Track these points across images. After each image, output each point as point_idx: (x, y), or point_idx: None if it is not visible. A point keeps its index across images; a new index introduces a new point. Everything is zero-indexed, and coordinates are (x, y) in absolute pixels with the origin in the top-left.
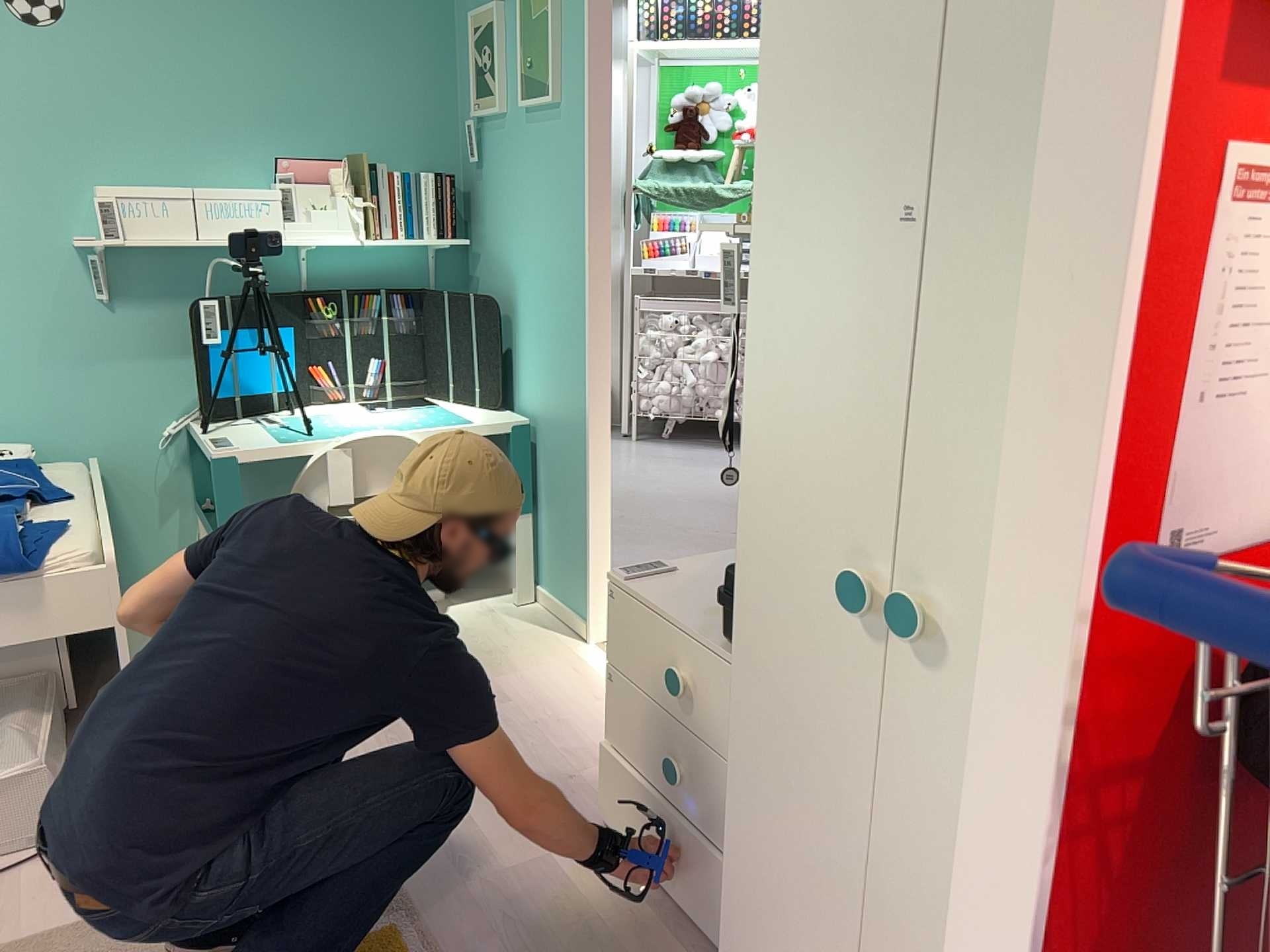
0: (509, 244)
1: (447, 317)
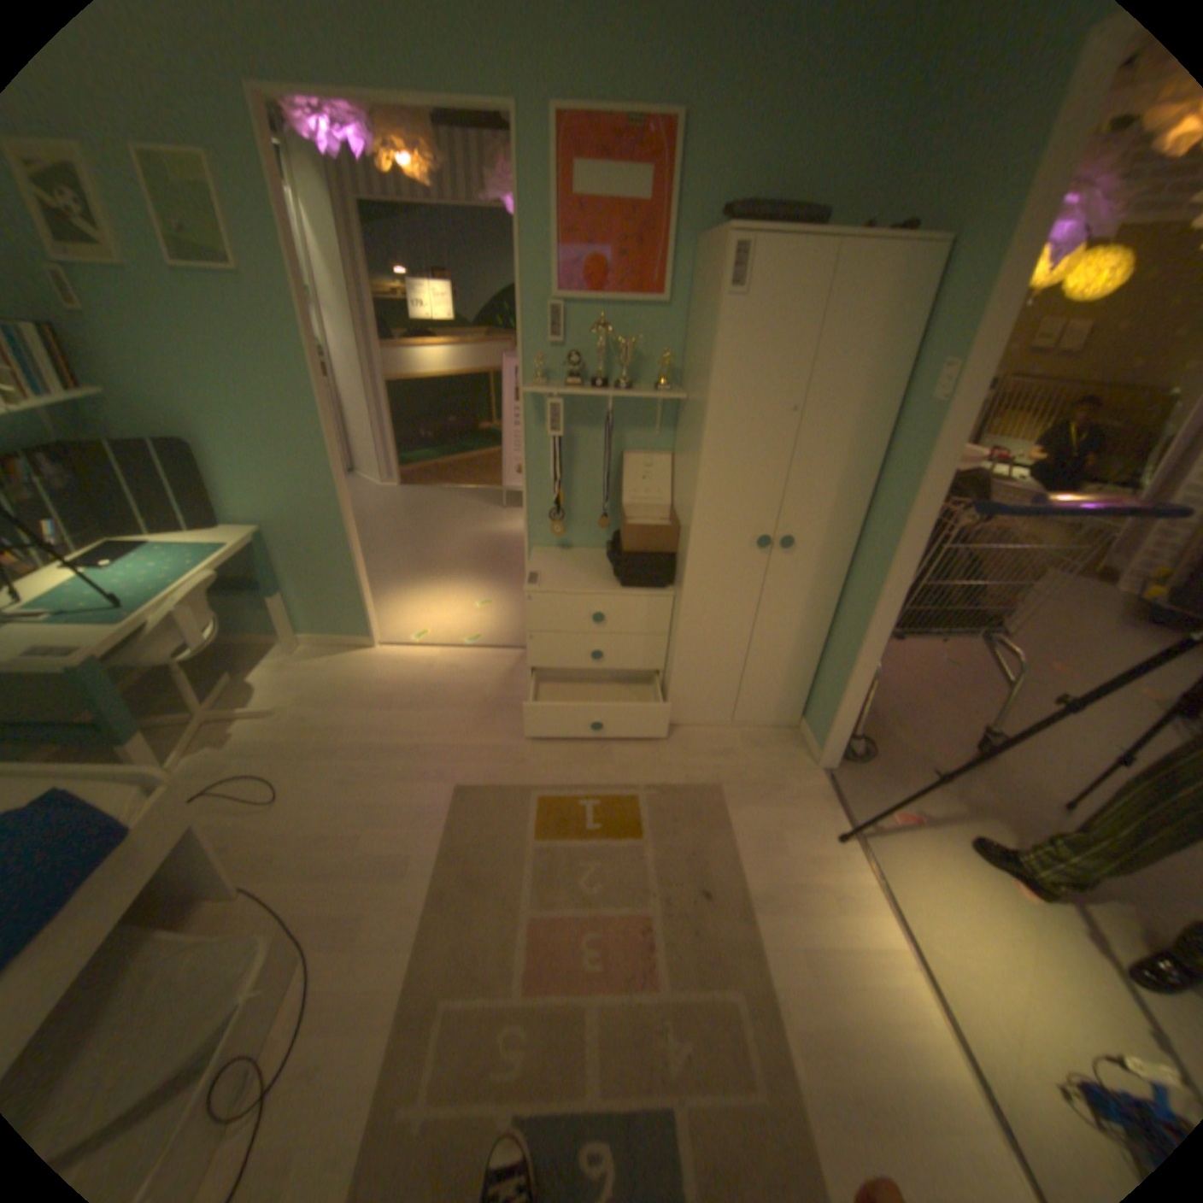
0: (167, 390)
1: (113, 464)
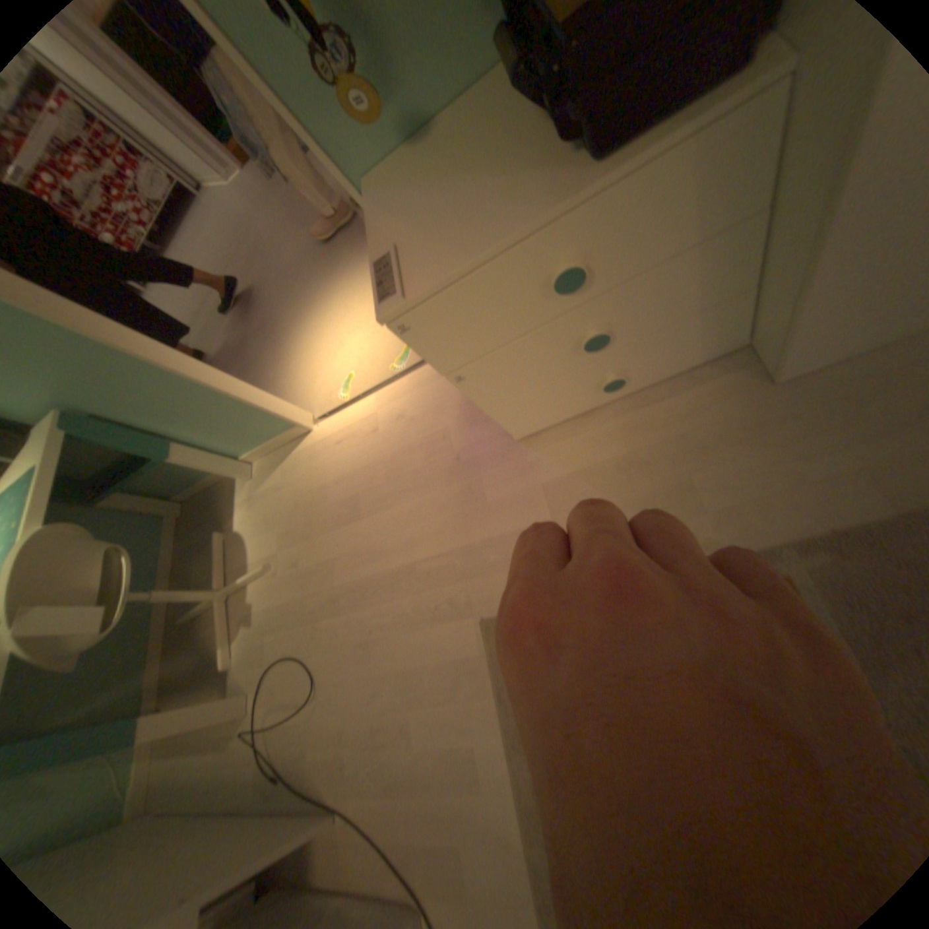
0: None
1: None
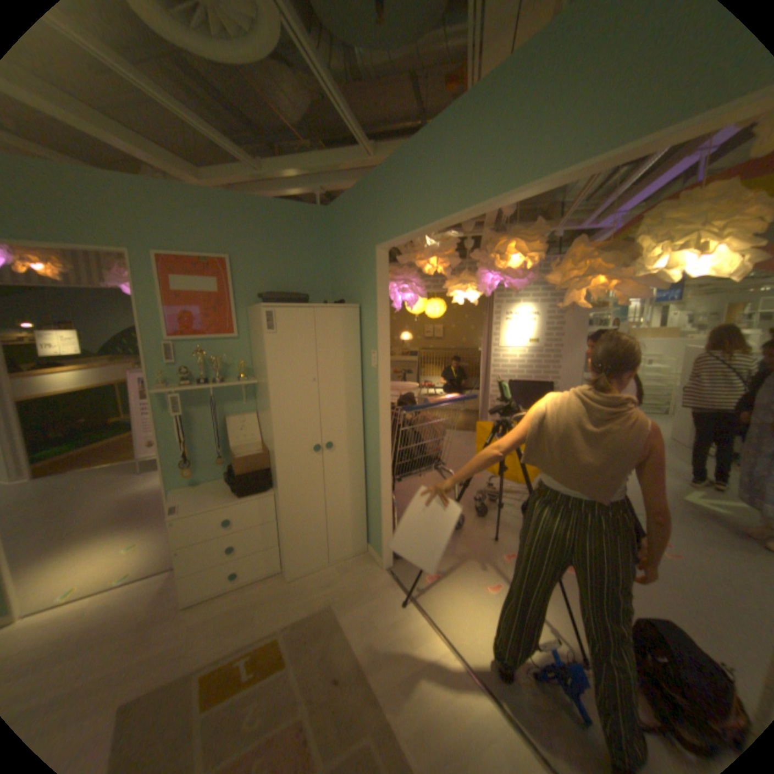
0: None
1: None
